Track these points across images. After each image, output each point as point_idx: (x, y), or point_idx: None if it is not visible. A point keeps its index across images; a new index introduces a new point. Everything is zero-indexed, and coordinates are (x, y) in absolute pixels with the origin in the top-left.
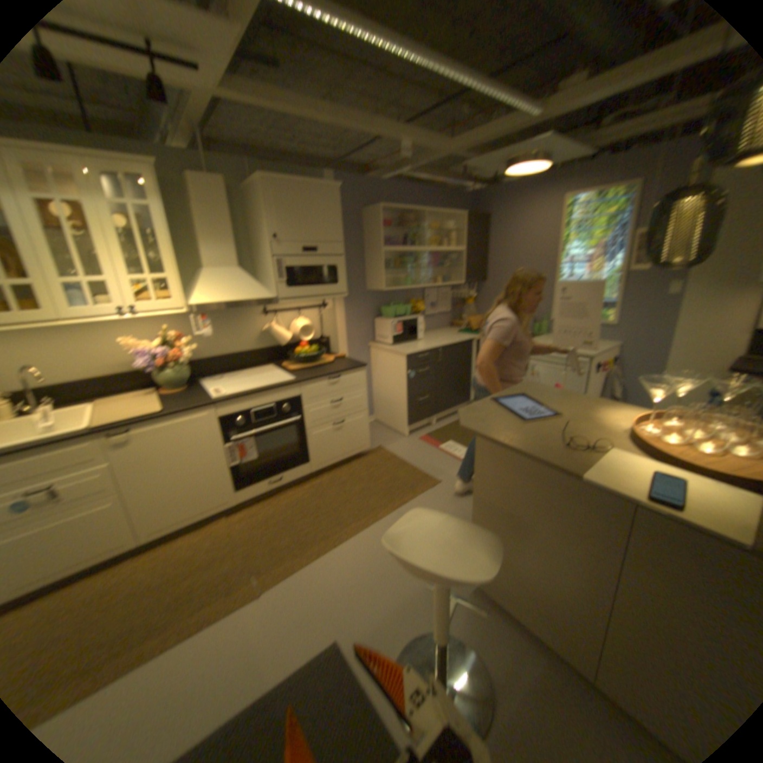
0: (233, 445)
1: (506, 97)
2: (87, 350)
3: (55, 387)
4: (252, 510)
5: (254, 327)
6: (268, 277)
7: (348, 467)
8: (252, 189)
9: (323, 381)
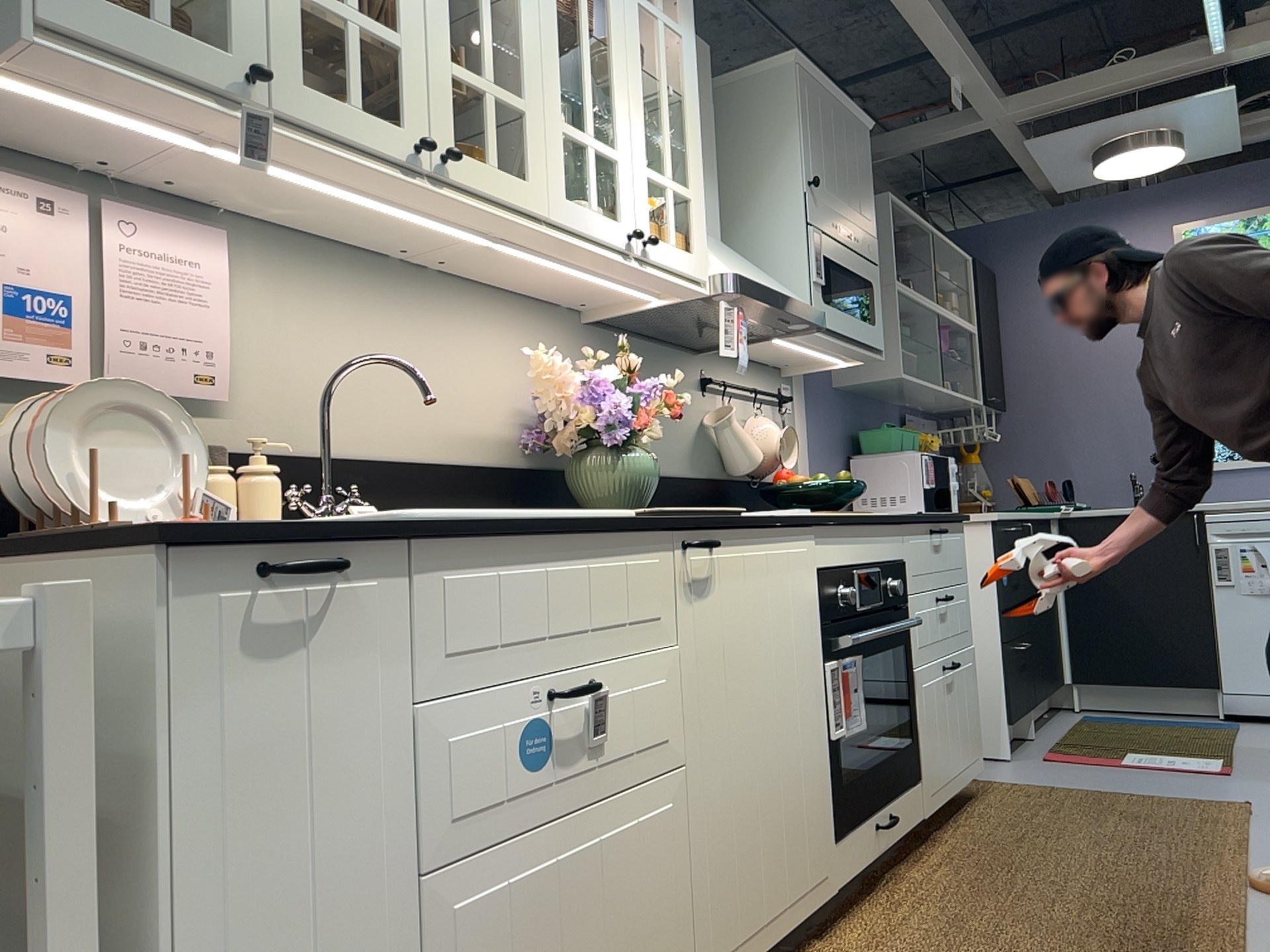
0: (837, 662)
1: (1218, 2)
2: (429, 369)
3: (354, 459)
4: (864, 914)
5: (692, 413)
6: (785, 271)
7: (969, 813)
8: (752, 87)
9: (928, 530)
